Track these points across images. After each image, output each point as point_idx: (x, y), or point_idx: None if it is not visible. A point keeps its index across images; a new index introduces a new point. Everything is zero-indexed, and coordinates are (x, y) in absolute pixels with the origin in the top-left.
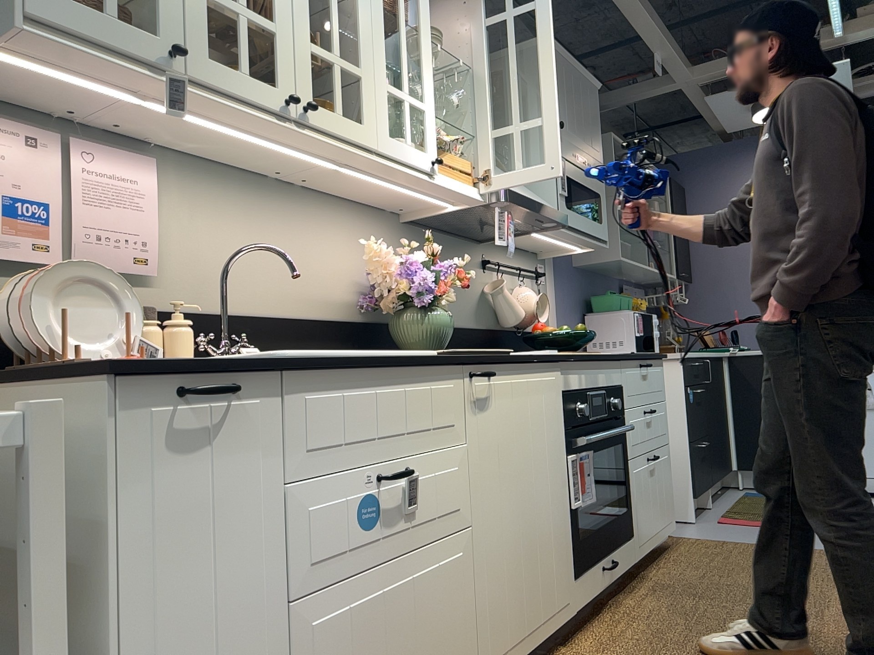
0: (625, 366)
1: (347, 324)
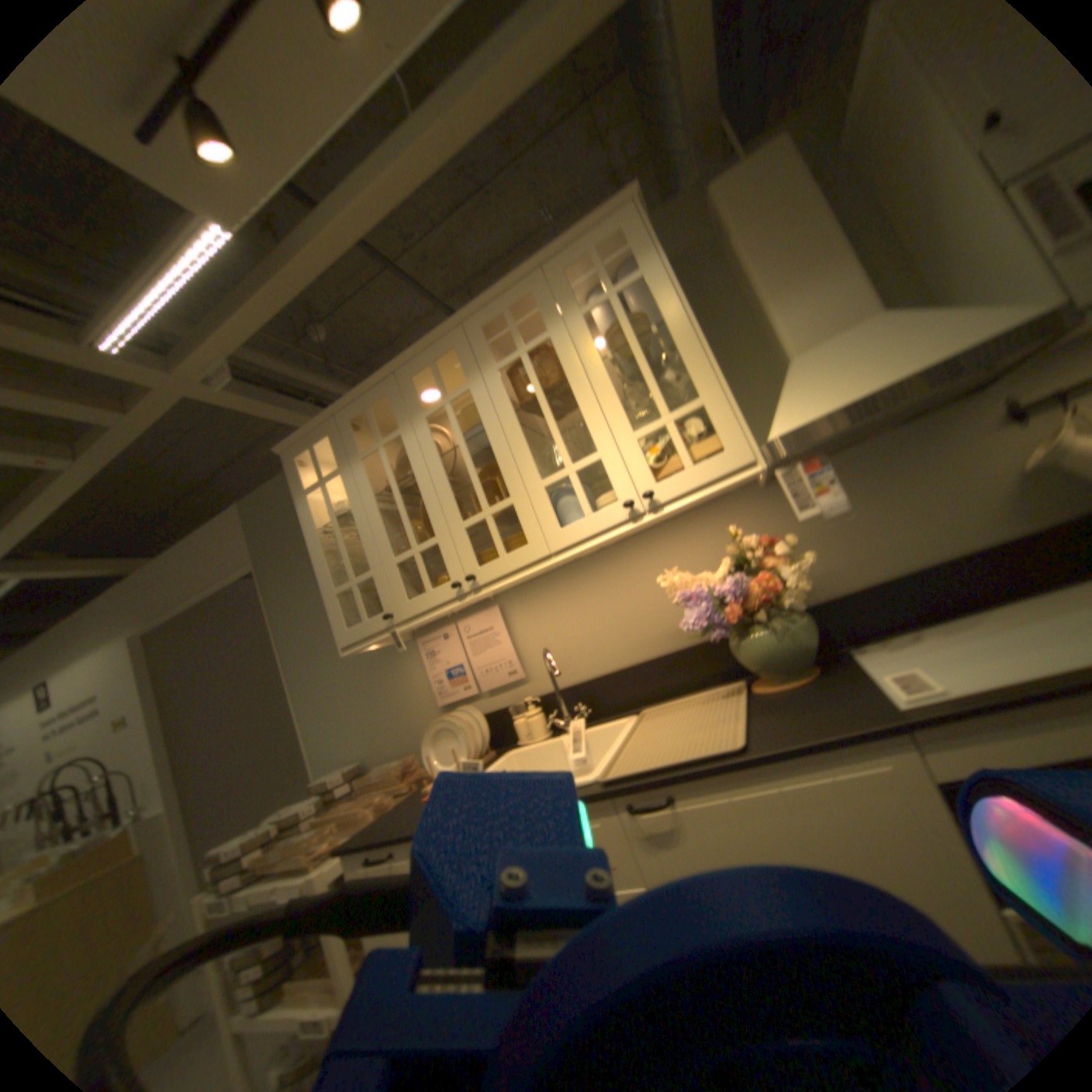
0: None
1: (710, 641)
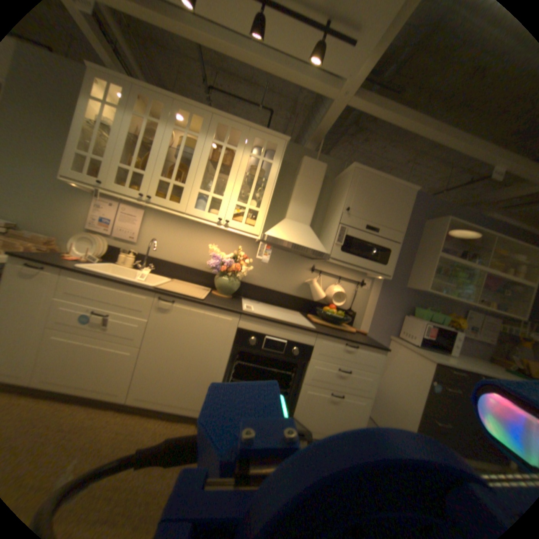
0: (320, 338)
1: (208, 274)
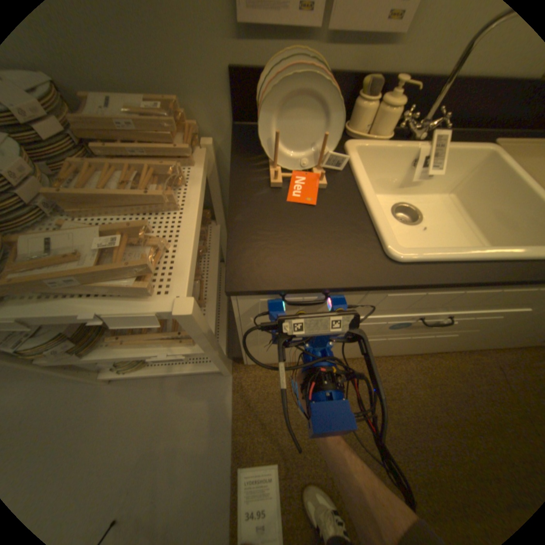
0: None
1: None
